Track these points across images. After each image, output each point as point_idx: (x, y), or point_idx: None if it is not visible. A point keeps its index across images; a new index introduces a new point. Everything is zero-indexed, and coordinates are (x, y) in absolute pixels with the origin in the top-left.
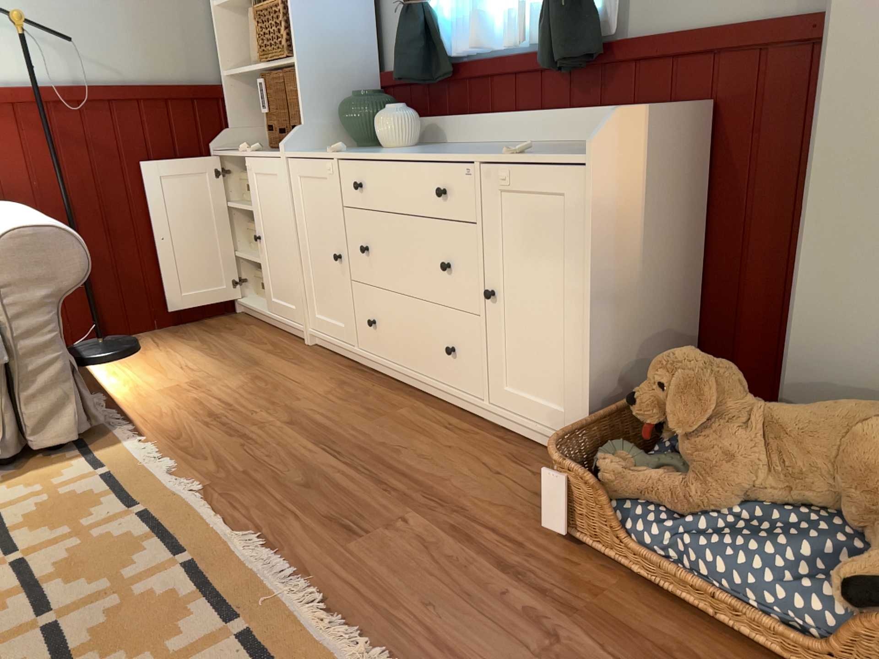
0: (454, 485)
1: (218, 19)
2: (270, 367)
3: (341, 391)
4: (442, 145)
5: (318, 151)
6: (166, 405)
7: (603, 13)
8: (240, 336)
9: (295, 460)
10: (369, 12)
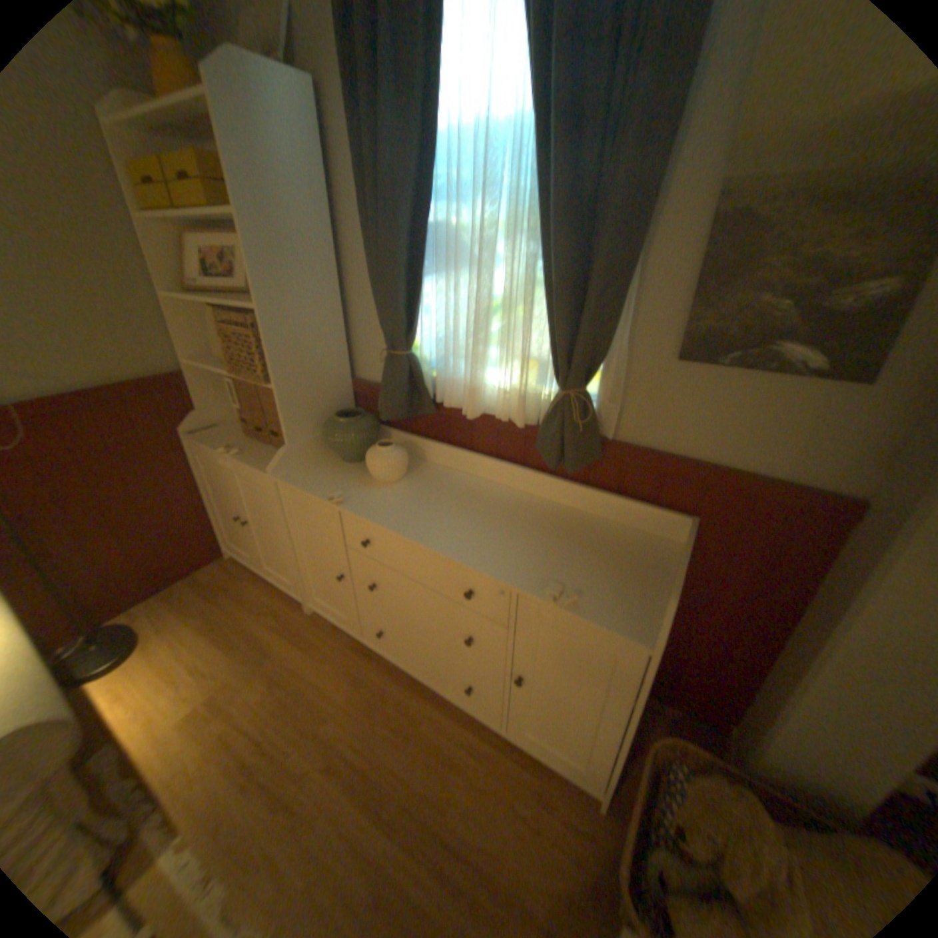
0: (508, 868)
1: (166, 306)
2: (280, 660)
3: (360, 698)
4: (430, 473)
5: (307, 474)
6: (188, 759)
7: (602, 415)
8: (237, 602)
9: (351, 854)
10: (341, 326)
